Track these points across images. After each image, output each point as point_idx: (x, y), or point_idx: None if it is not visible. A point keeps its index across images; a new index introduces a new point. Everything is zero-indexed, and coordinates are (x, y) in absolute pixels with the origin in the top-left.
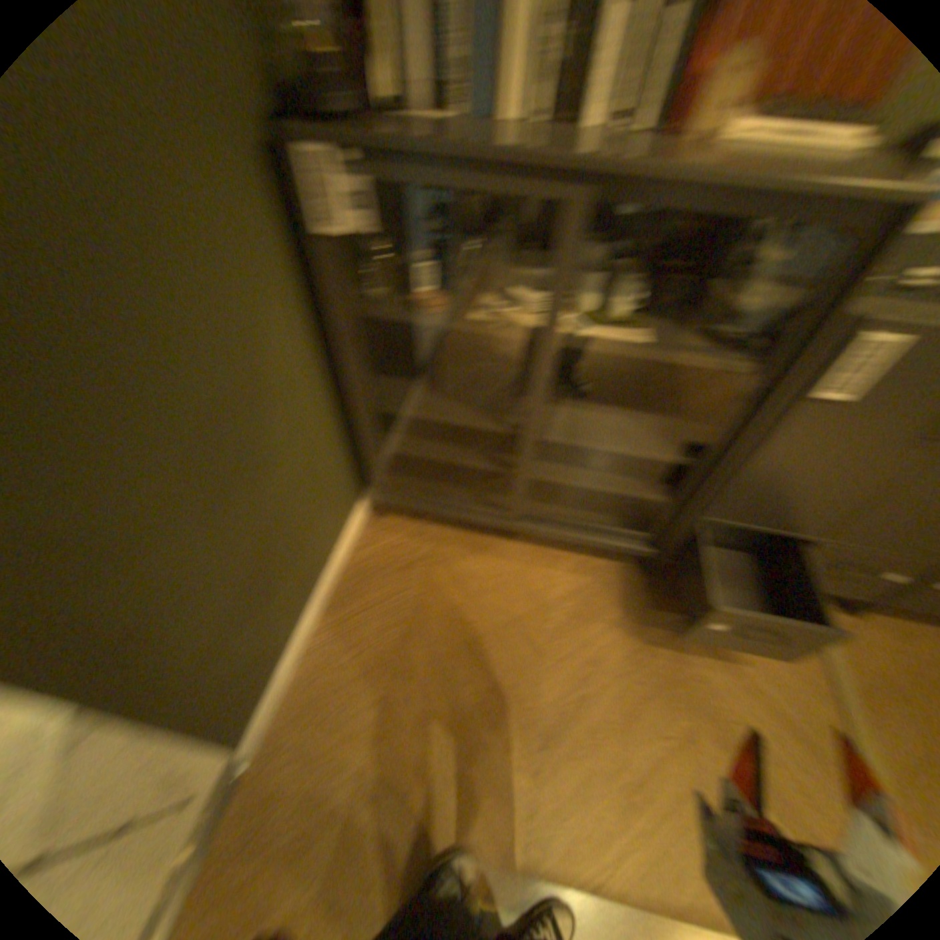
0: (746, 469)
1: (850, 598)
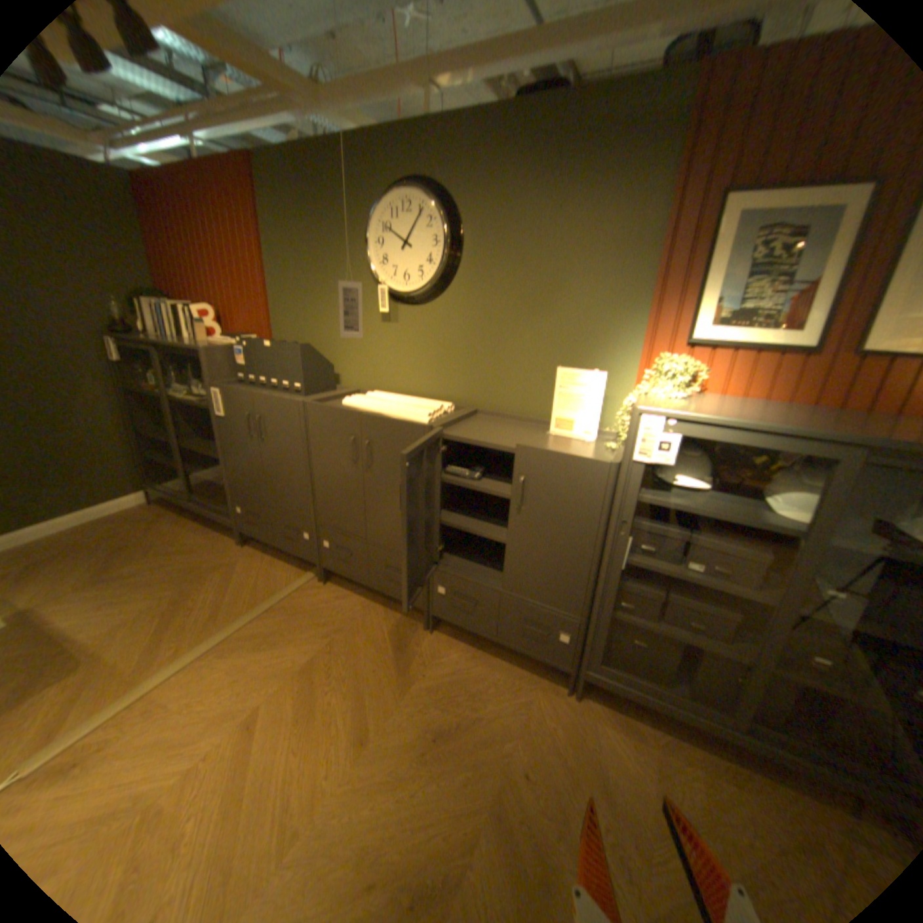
0: (224, 455)
1: (308, 560)
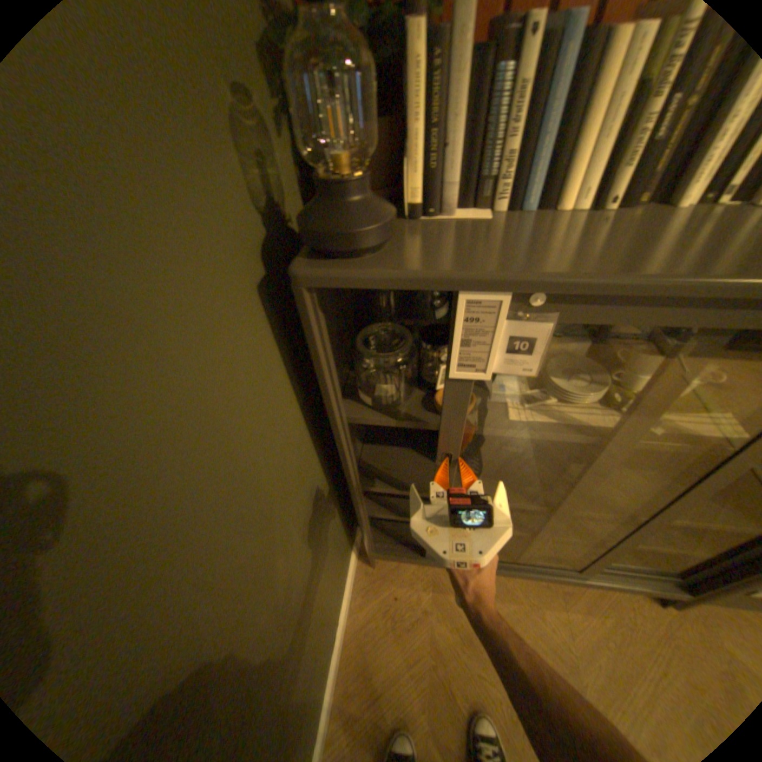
0: None
1: None
